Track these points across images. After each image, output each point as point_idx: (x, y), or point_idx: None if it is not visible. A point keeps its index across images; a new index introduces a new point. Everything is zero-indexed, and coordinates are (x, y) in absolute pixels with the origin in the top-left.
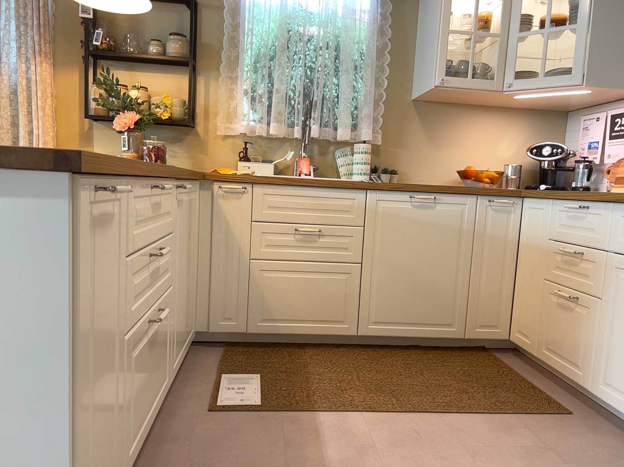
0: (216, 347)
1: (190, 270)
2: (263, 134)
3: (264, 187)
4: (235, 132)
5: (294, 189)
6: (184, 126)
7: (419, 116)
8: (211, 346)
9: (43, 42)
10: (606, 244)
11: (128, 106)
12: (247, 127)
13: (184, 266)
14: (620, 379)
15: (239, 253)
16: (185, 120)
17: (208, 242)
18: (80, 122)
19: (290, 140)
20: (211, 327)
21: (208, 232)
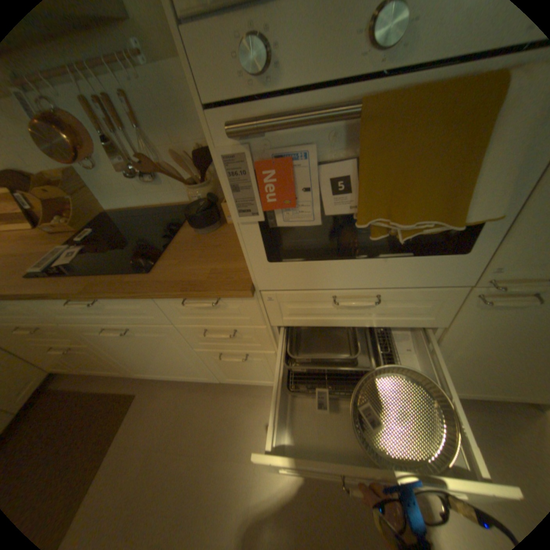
0: None
1: None
2: None
3: None
4: None
5: None
6: None
7: None
8: None
9: None
10: (48, 320)
11: None
12: None
13: None
14: (139, 370)
15: None
16: None
17: None
18: None
19: None
20: None
21: None
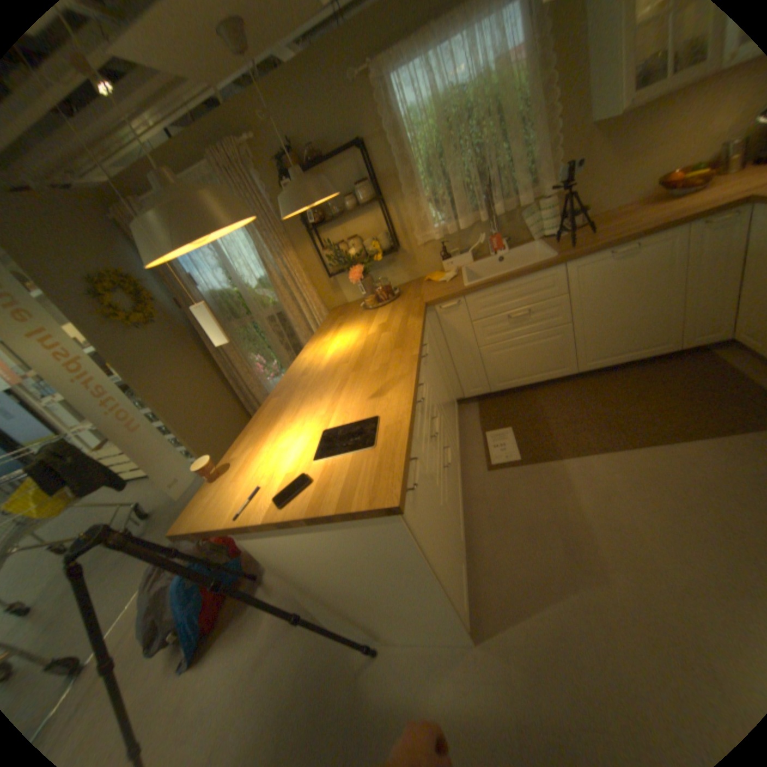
0: (473, 403)
1: (443, 377)
2: (454, 232)
3: (474, 295)
4: (431, 240)
5: (499, 287)
6: (392, 251)
7: (602, 138)
8: (469, 402)
9: (279, 240)
10: None
11: (352, 264)
12: (440, 234)
13: (441, 384)
14: None
15: (470, 346)
16: (390, 246)
17: (445, 346)
18: (325, 279)
19: (477, 224)
20: (466, 395)
21: (443, 340)
